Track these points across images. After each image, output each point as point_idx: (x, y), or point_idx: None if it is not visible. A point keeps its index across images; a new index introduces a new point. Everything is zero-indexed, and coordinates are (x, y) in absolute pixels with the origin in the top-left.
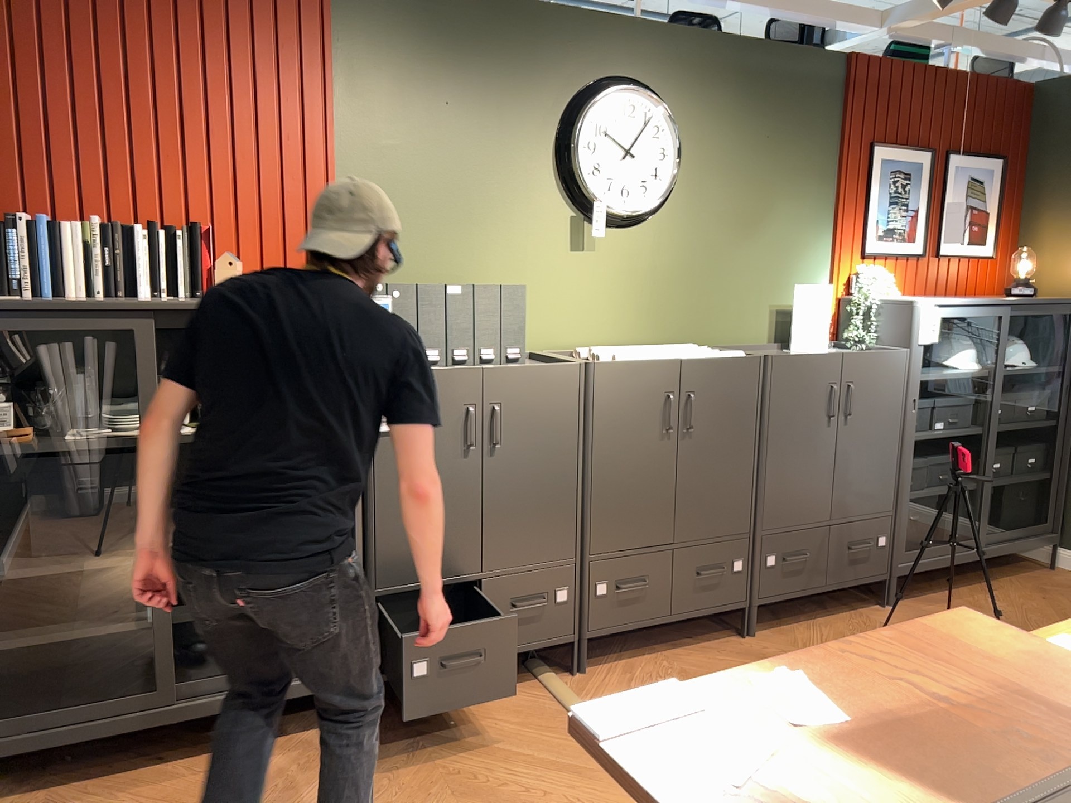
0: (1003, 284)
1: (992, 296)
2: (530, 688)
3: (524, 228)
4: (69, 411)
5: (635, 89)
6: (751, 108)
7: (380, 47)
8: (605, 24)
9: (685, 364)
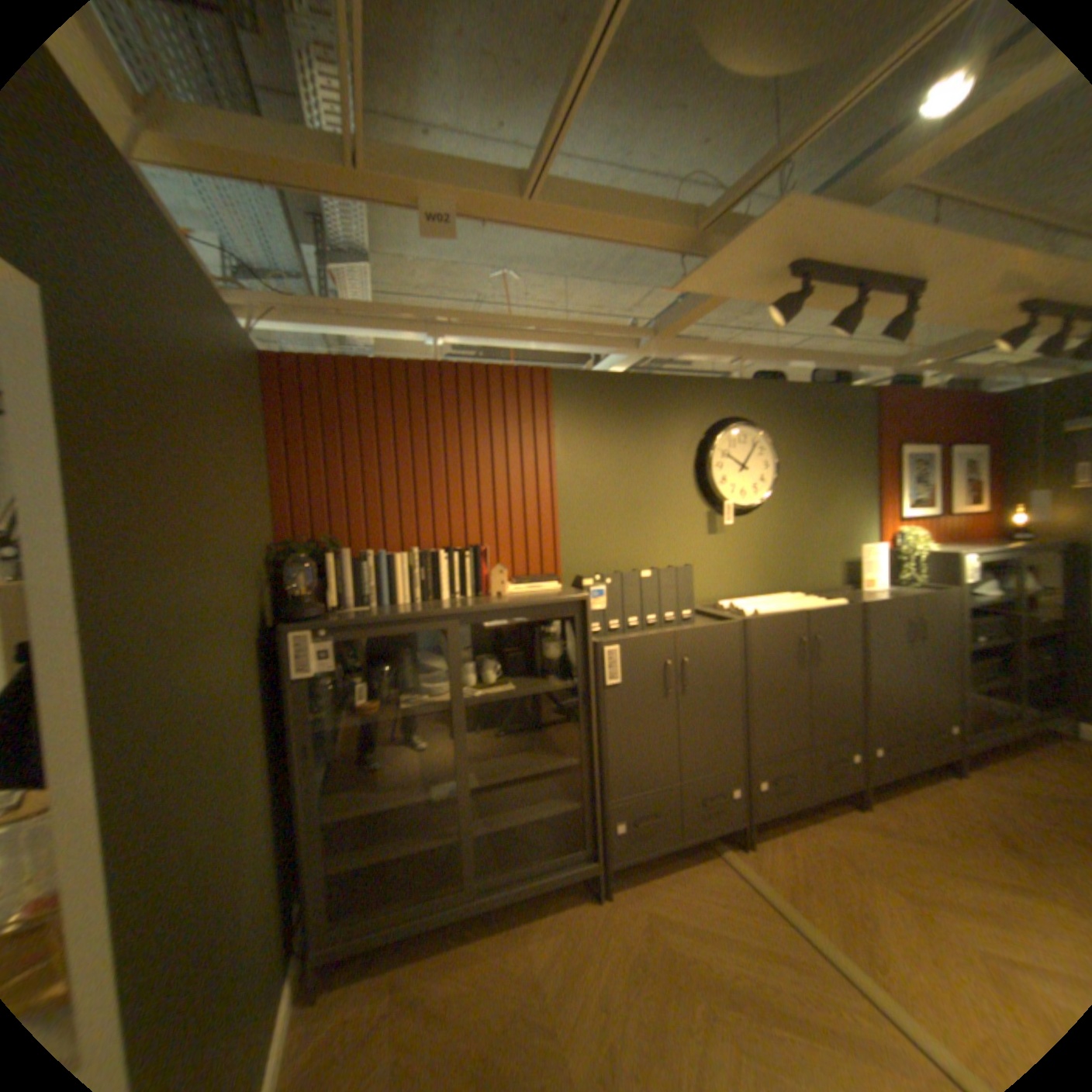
0: (999, 530)
1: (994, 539)
2: (720, 867)
3: (679, 522)
4: (401, 682)
5: (748, 424)
6: (820, 428)
7: (583, 414)
8: (723, 383)
9: (812, 615)
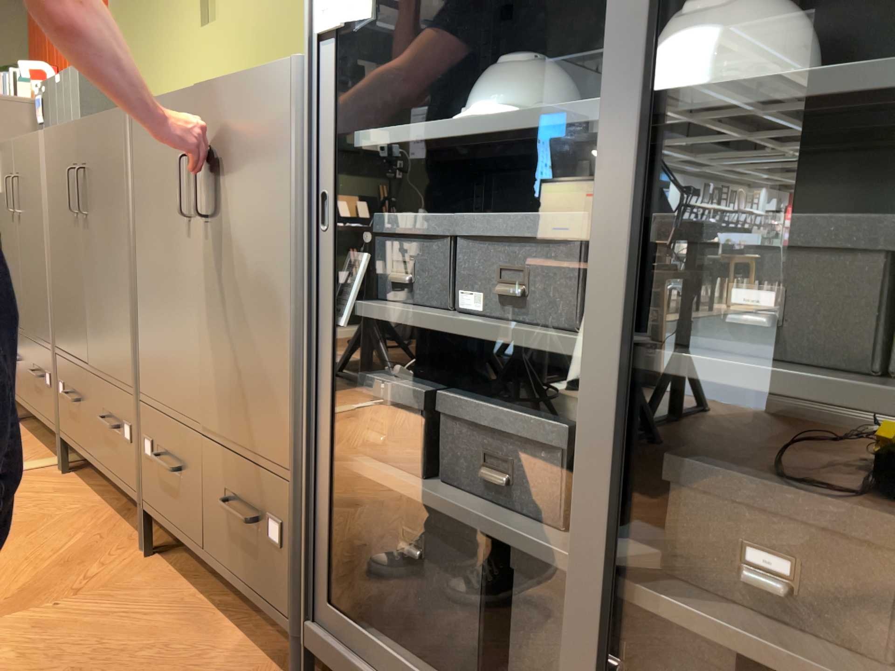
0: None
1: None
2: (42, 458)
3: (176, 16)
4: None
5: None
6: None
7: None
8: None
9: (80, 127)
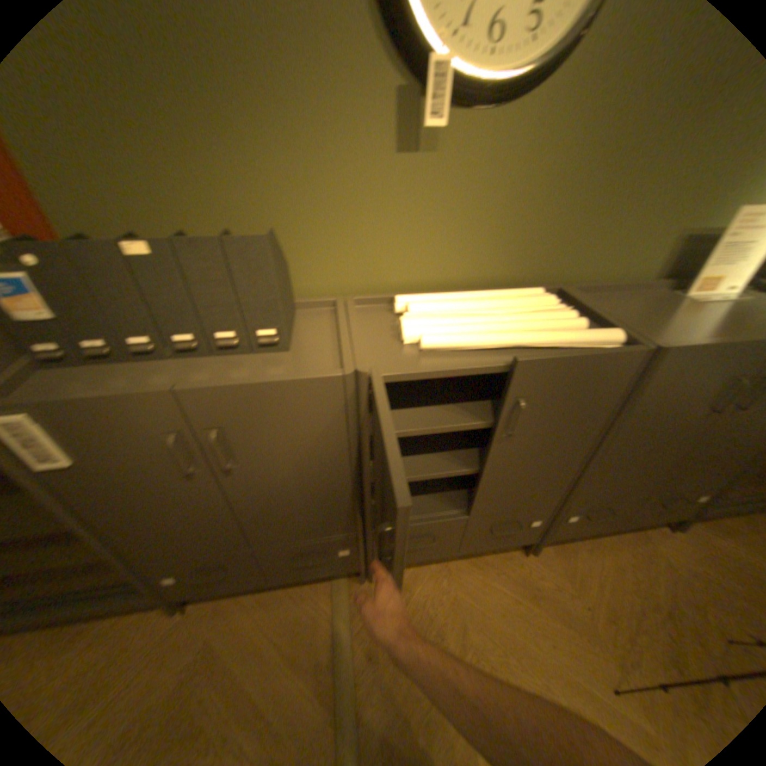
0: None
1: None
2: (322, 592)
3: (318, 111)
4: None
5: None
6: None
7: None
8: None
9: (521, 365)
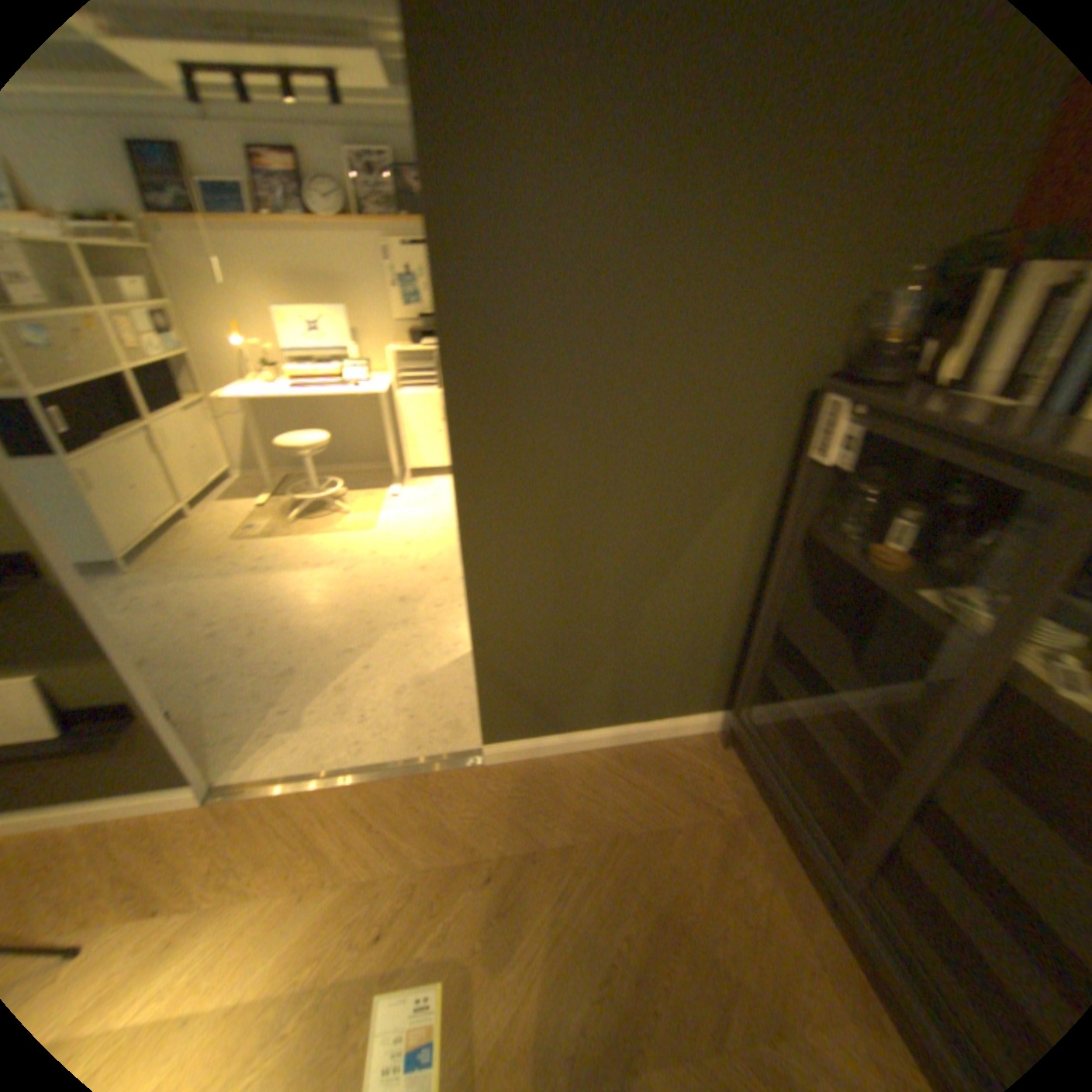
0: None
1: None
2: None
3: None
4: (983, 565)
5: None
6: None
7: None
8: None
9: None
